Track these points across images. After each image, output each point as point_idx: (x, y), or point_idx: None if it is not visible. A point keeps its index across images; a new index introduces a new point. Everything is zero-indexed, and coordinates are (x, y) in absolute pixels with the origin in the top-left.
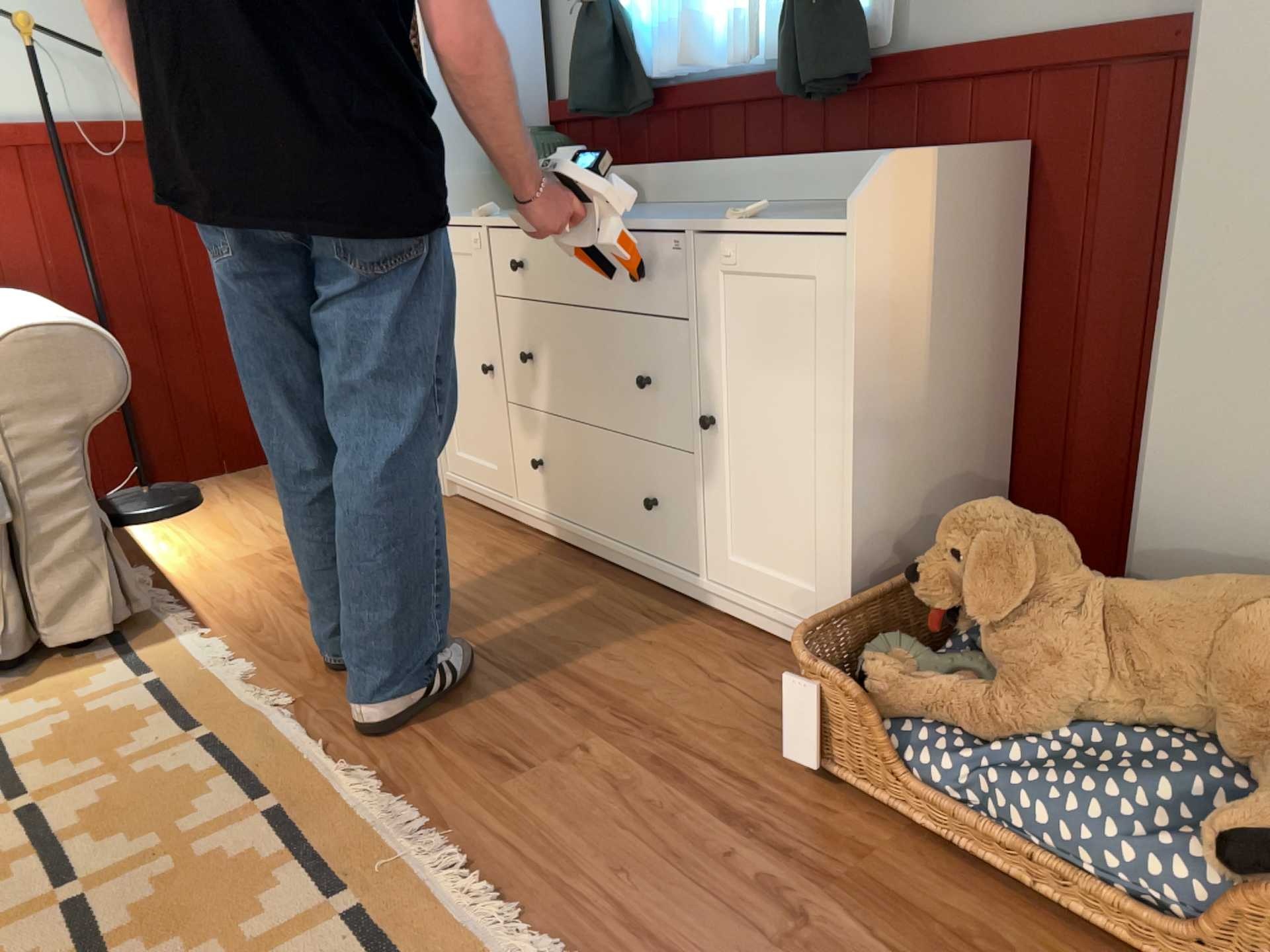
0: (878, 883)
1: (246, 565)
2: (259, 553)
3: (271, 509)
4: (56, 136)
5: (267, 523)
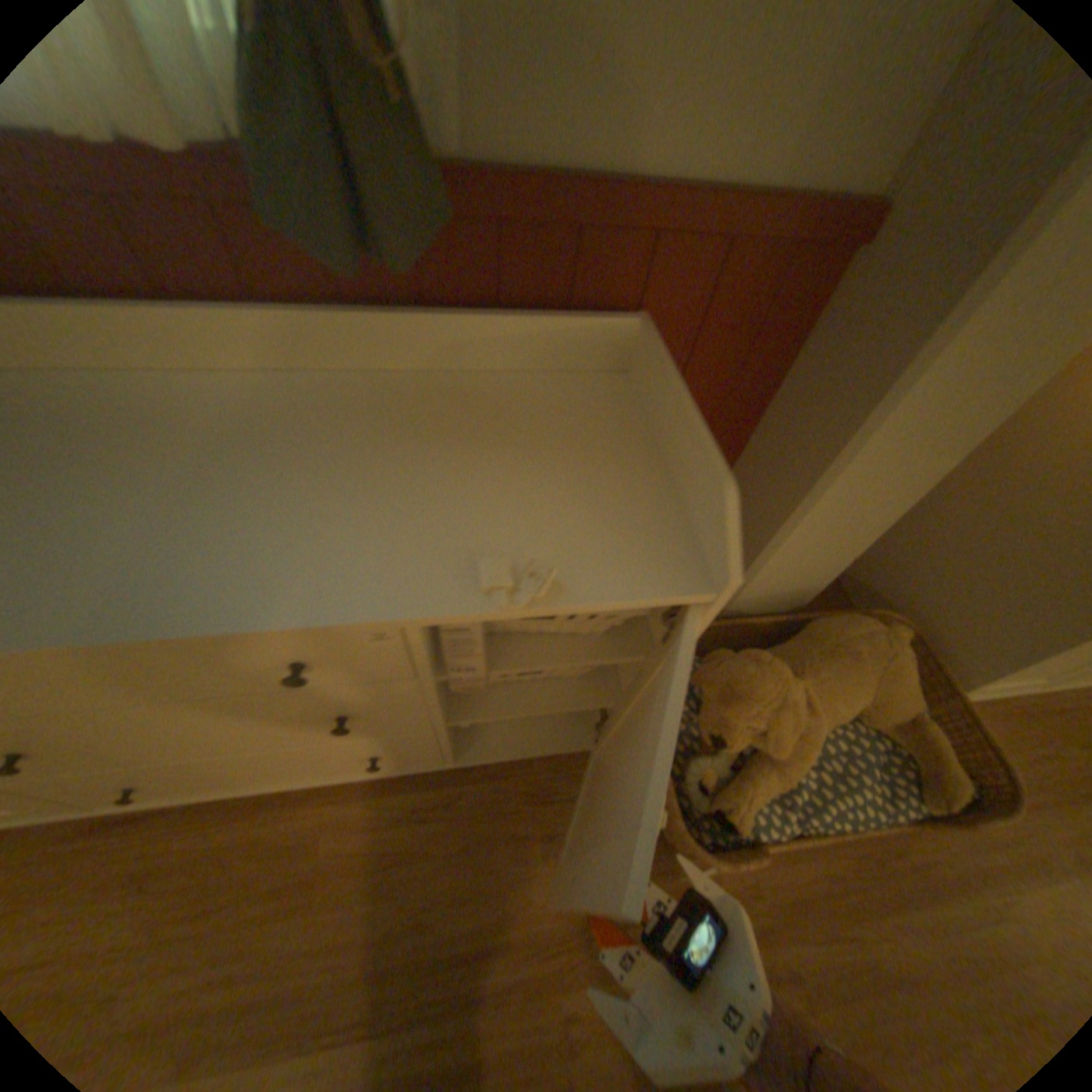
0: (783, 903)
1: None
2: None
3: None
4: None
5: None
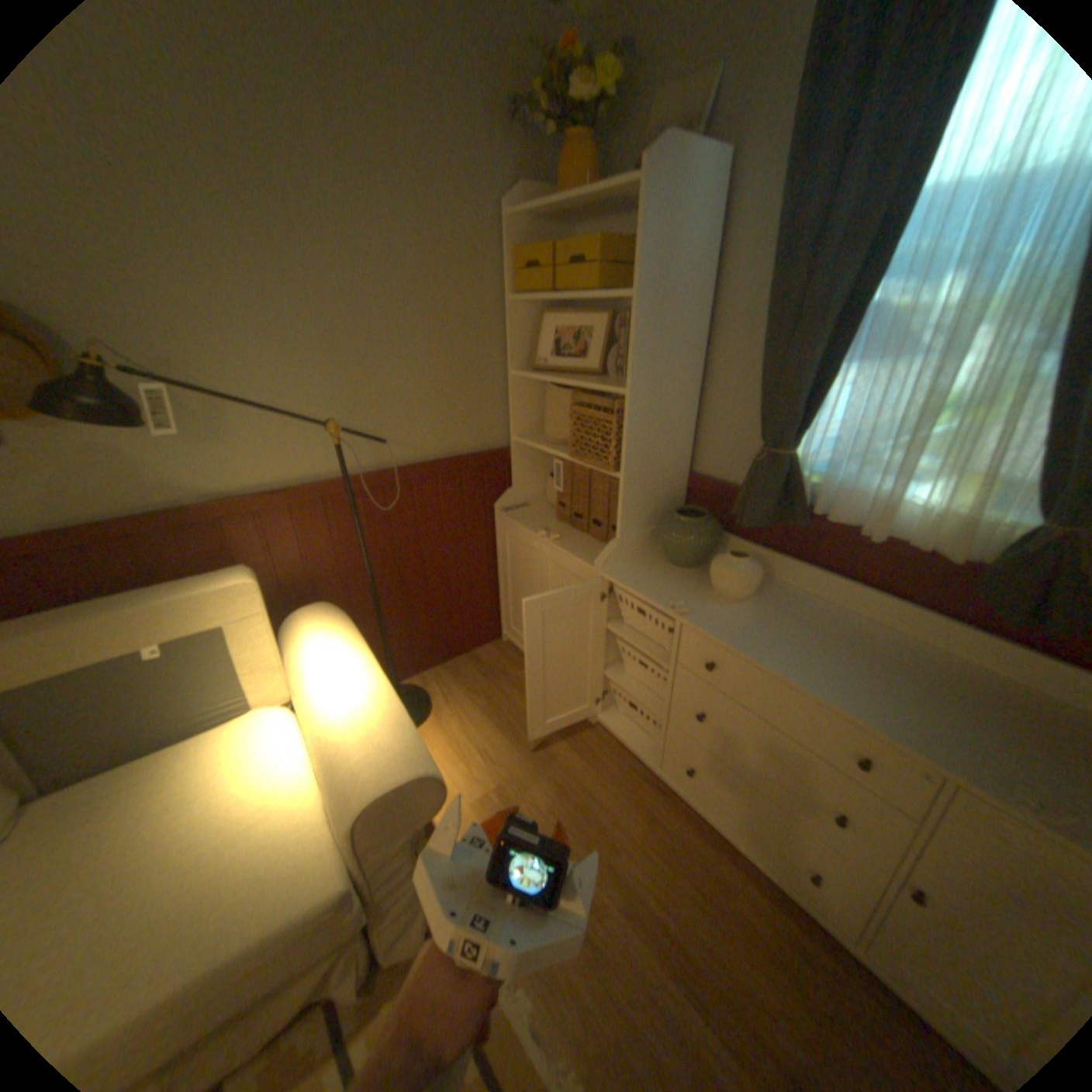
0: None
1: (483, 811)
2: (488, 793)
3: (478, 722)
4: (352, 498)
5: (481, 744)
